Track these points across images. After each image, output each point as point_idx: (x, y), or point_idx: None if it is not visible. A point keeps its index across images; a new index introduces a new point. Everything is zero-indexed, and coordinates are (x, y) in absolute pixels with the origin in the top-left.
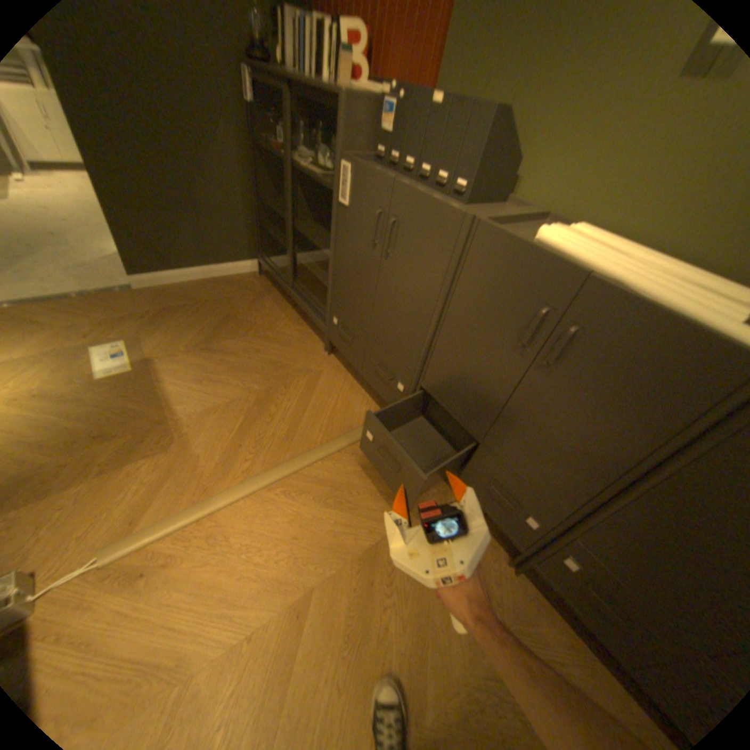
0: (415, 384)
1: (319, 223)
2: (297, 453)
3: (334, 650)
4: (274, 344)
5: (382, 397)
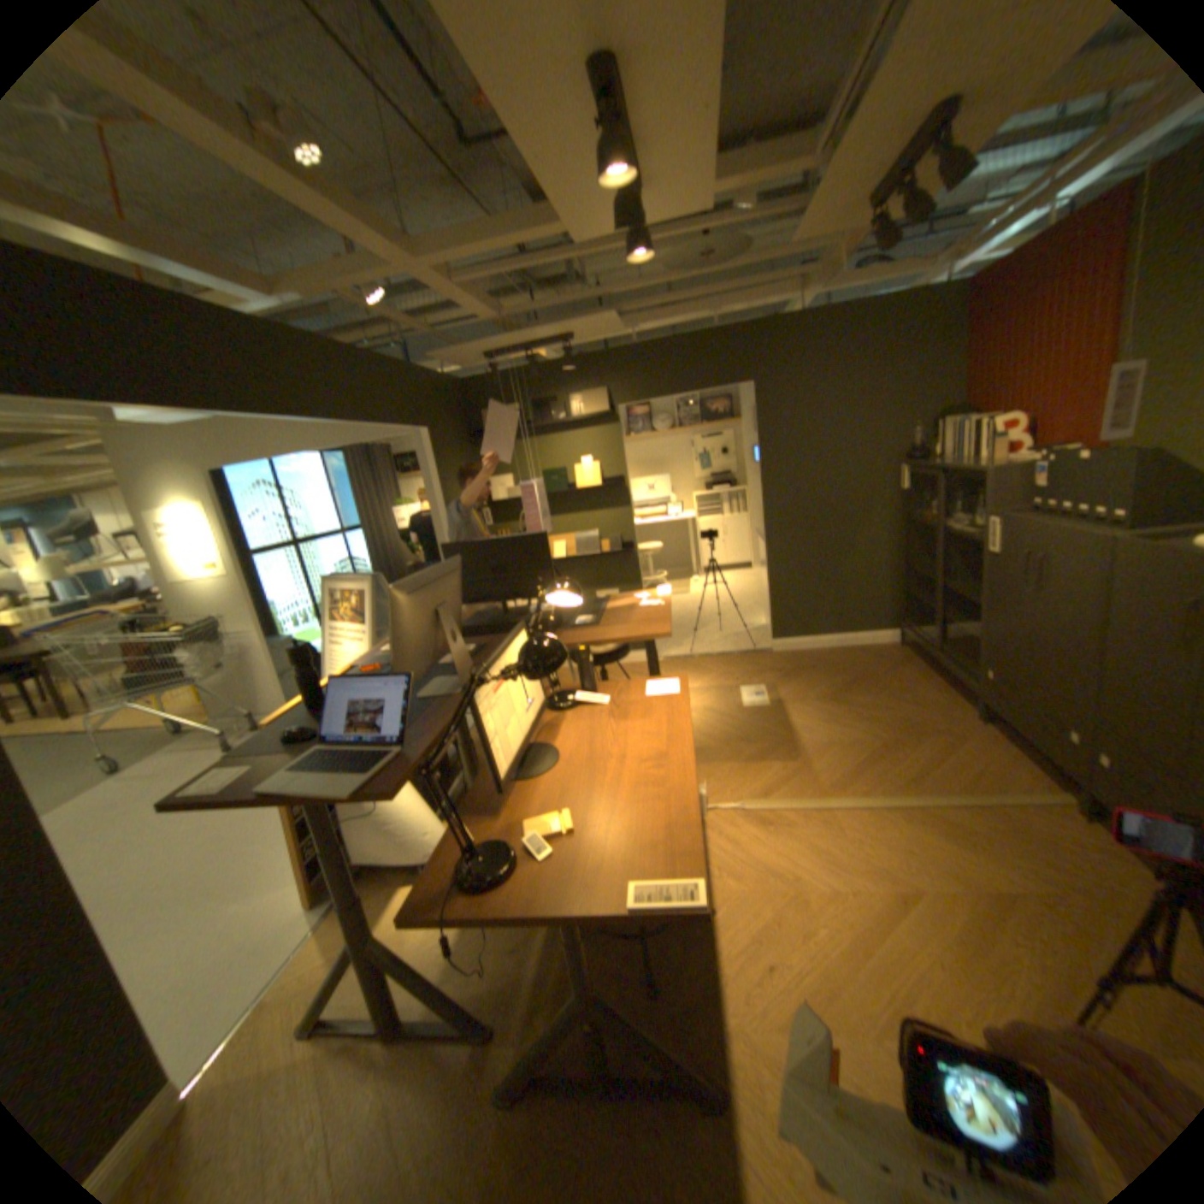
0: (1095, 730)
1: (979, 581)
2: (926, 796)
3: (945, 943)
4: (912, 706)
5: (1057, 764)
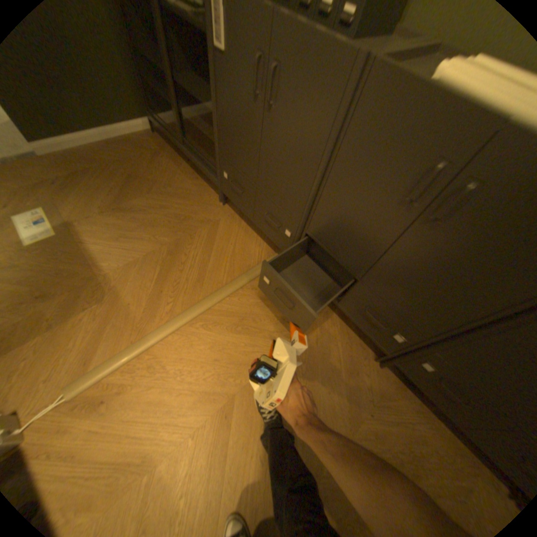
0: (301, 232)
1: (198, 75)
2: (208, 293)
3: (255, 435)
4: (176, 199)
5: (272, 241)
